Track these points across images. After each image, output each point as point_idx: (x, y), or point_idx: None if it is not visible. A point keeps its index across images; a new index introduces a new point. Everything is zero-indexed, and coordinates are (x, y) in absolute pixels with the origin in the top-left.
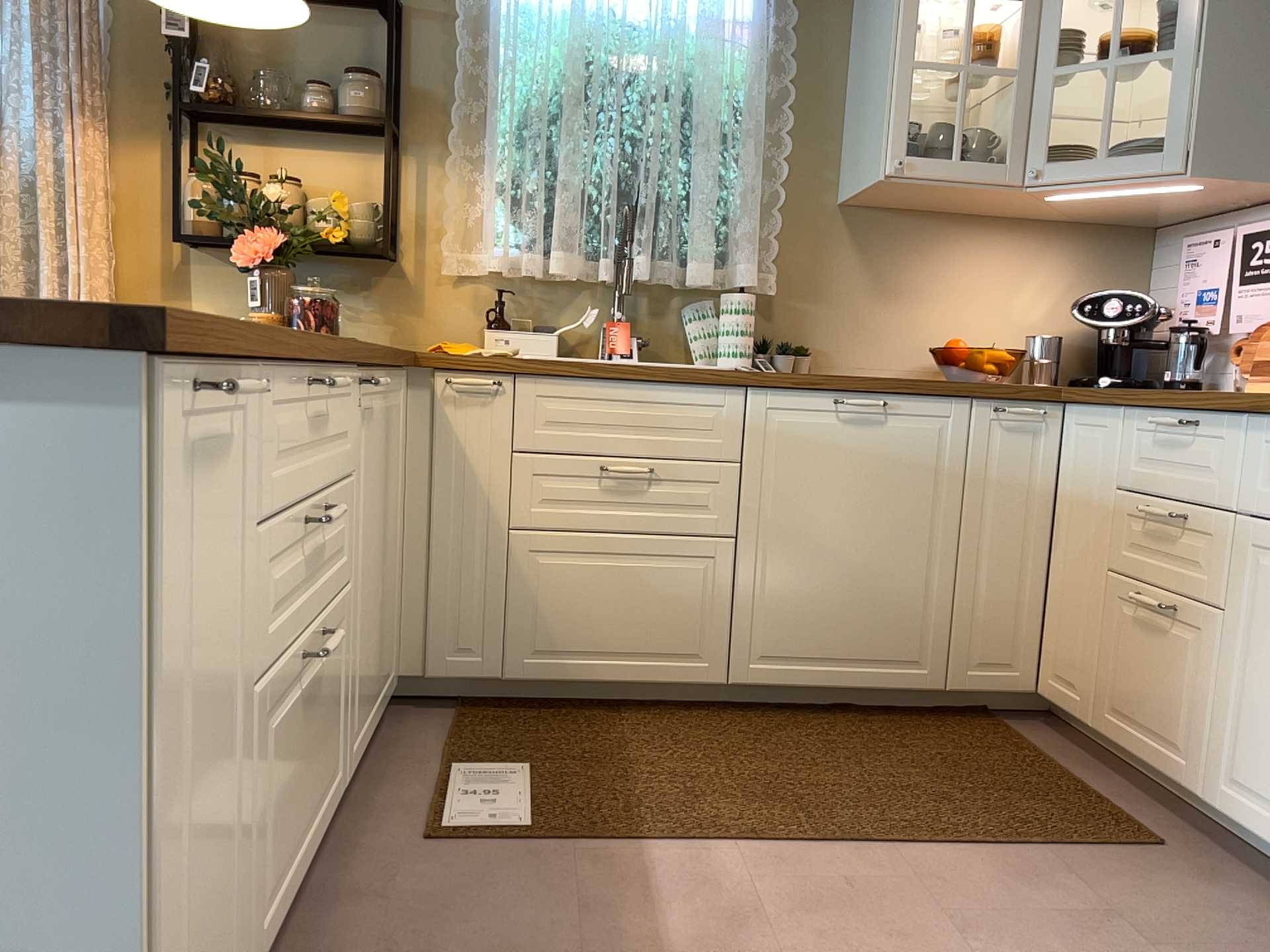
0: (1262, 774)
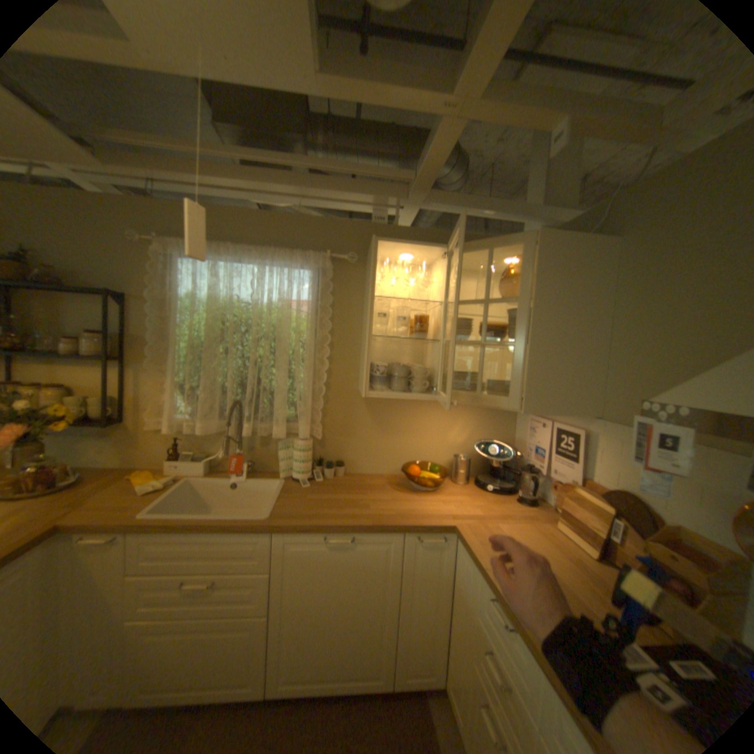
0: None
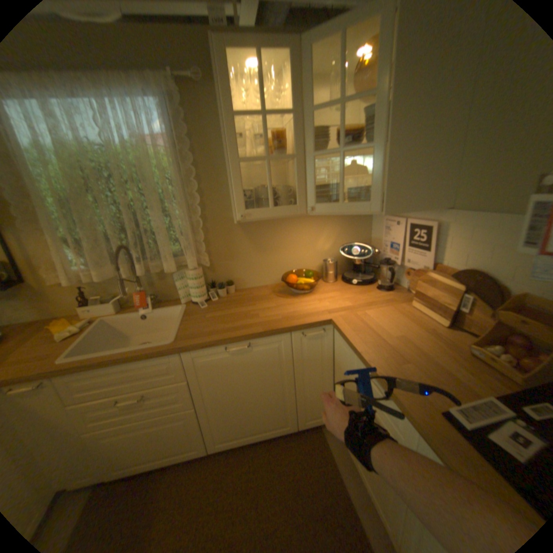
0: None
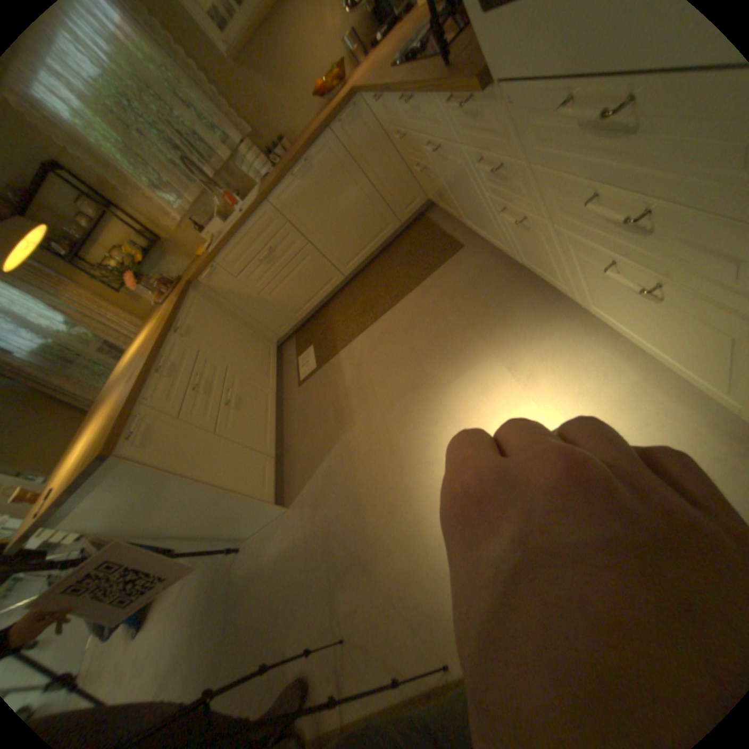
0: (467, 214)
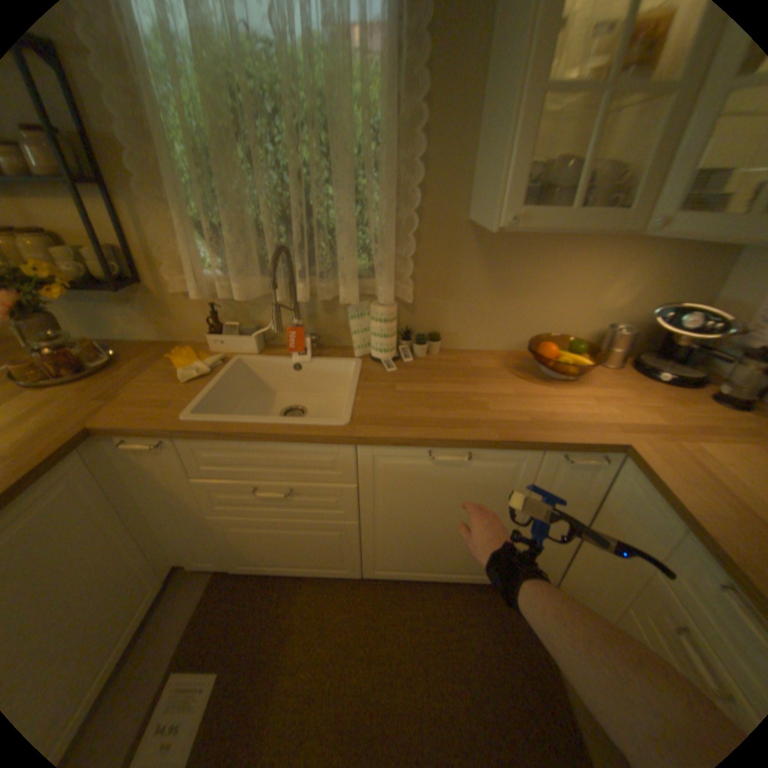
0: None
